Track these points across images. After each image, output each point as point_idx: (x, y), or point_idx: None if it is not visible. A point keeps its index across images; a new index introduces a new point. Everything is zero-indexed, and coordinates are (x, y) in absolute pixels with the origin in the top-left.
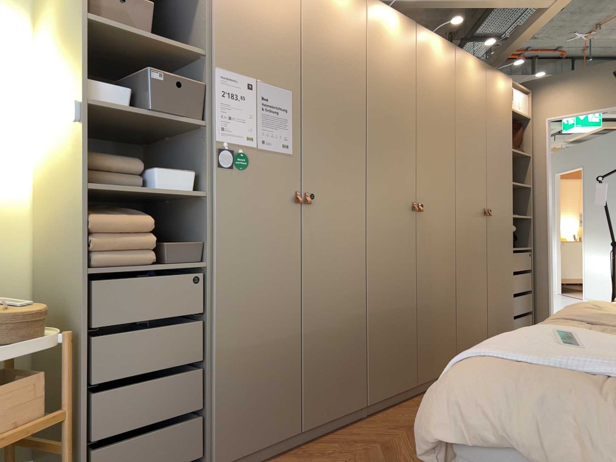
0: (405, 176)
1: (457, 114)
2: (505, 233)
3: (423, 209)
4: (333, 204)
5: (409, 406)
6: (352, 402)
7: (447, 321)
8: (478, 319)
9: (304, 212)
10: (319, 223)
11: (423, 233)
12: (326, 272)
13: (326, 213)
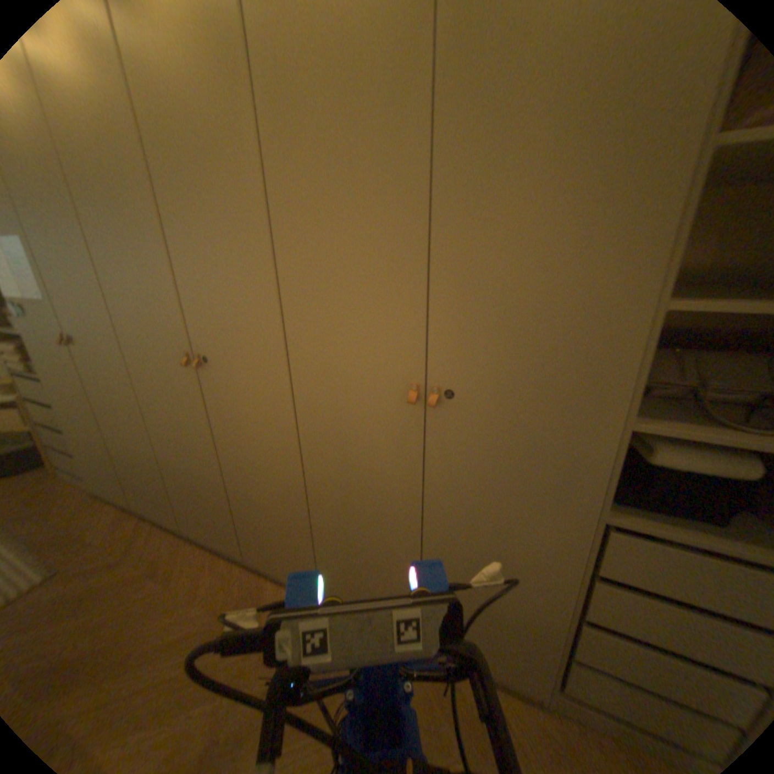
0: (158, 314)
1: (260, 140)
2: (537, 472)
3: (204, 367)
4: (88, 348)
5: (210, 570)
6: (162, 520)
7: (287, 534)
8: (377, 578)
9: (71, 353)
10: (84, 364)
11: (212, 401)
12: (105, 409)
13: (86, 356)
